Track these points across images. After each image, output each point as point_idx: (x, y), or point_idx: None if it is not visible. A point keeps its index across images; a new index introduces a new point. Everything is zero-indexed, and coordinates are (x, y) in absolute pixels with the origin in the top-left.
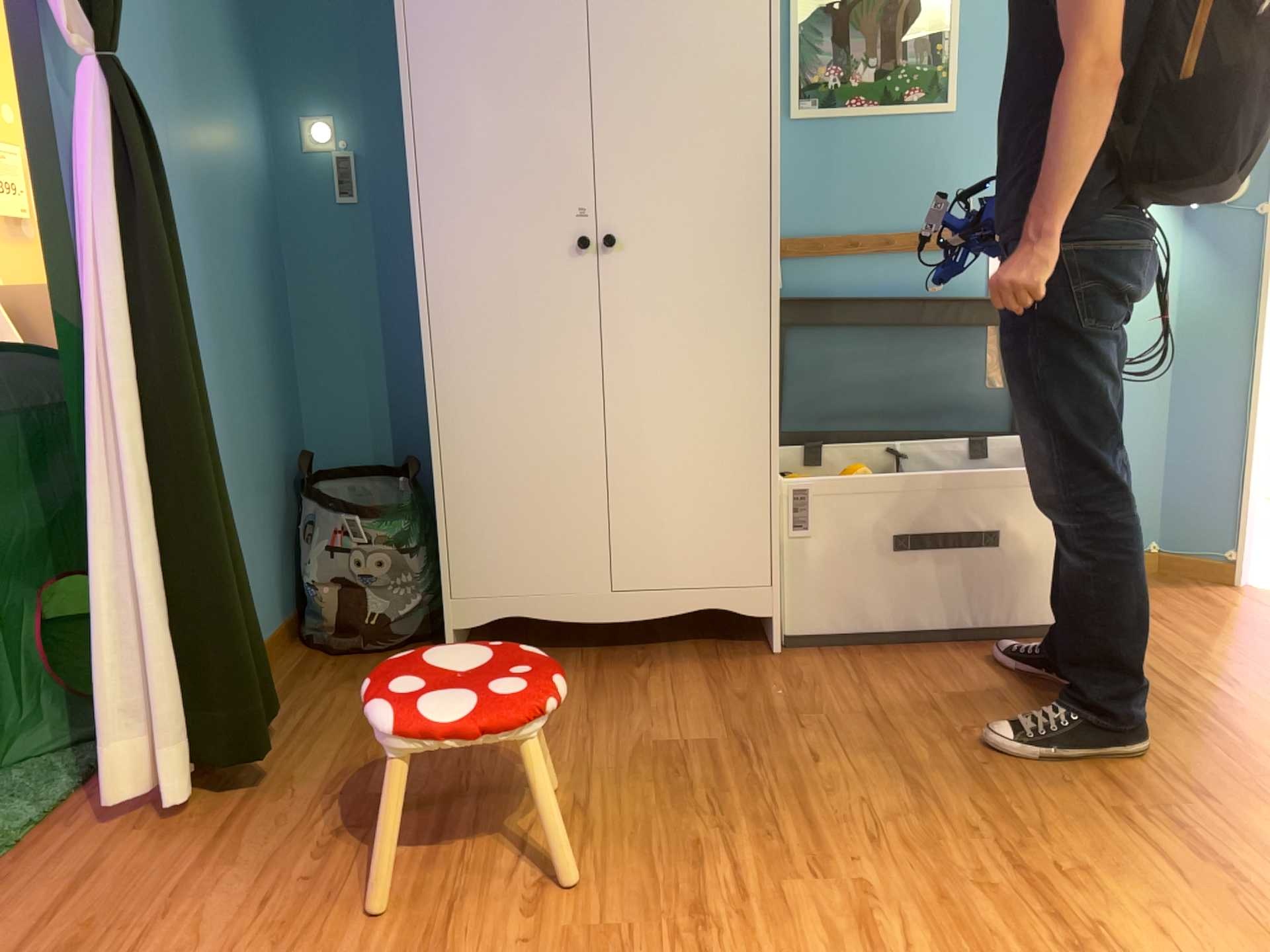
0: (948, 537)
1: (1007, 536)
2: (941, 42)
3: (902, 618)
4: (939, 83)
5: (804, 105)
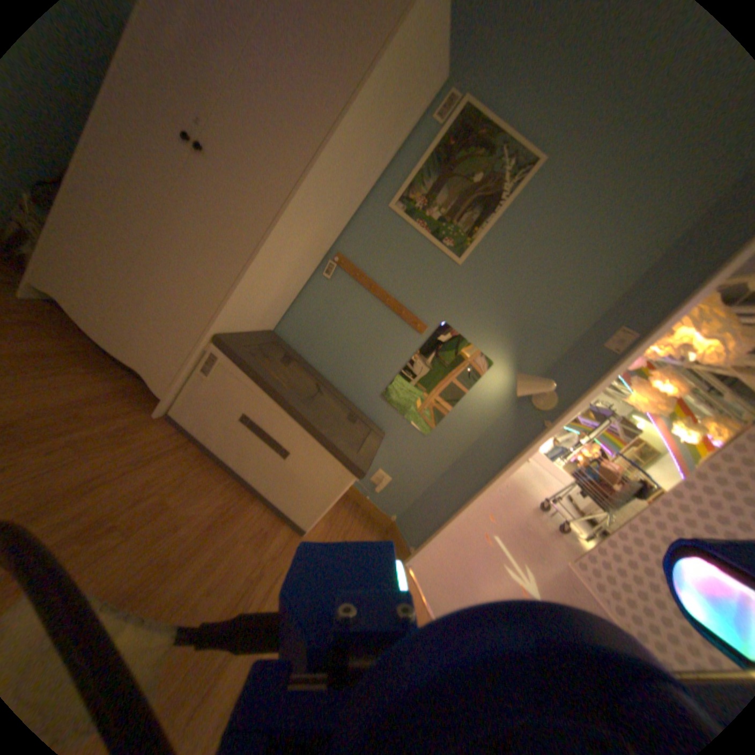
0: (269, 437)
1: (296, 460)
2: (478, 228)
3: (226, 454)
4: (463, 247)
5: (398, 206)
